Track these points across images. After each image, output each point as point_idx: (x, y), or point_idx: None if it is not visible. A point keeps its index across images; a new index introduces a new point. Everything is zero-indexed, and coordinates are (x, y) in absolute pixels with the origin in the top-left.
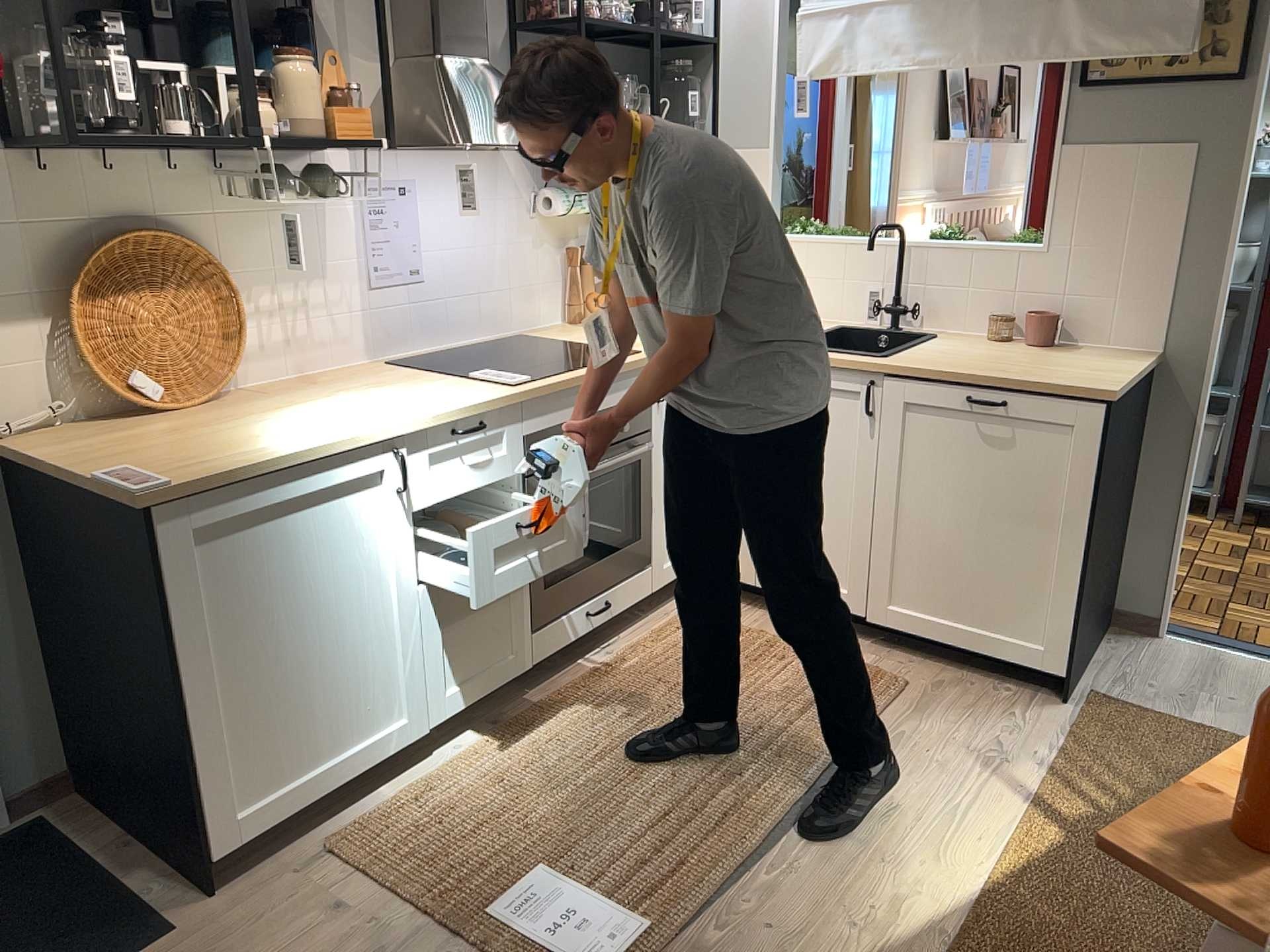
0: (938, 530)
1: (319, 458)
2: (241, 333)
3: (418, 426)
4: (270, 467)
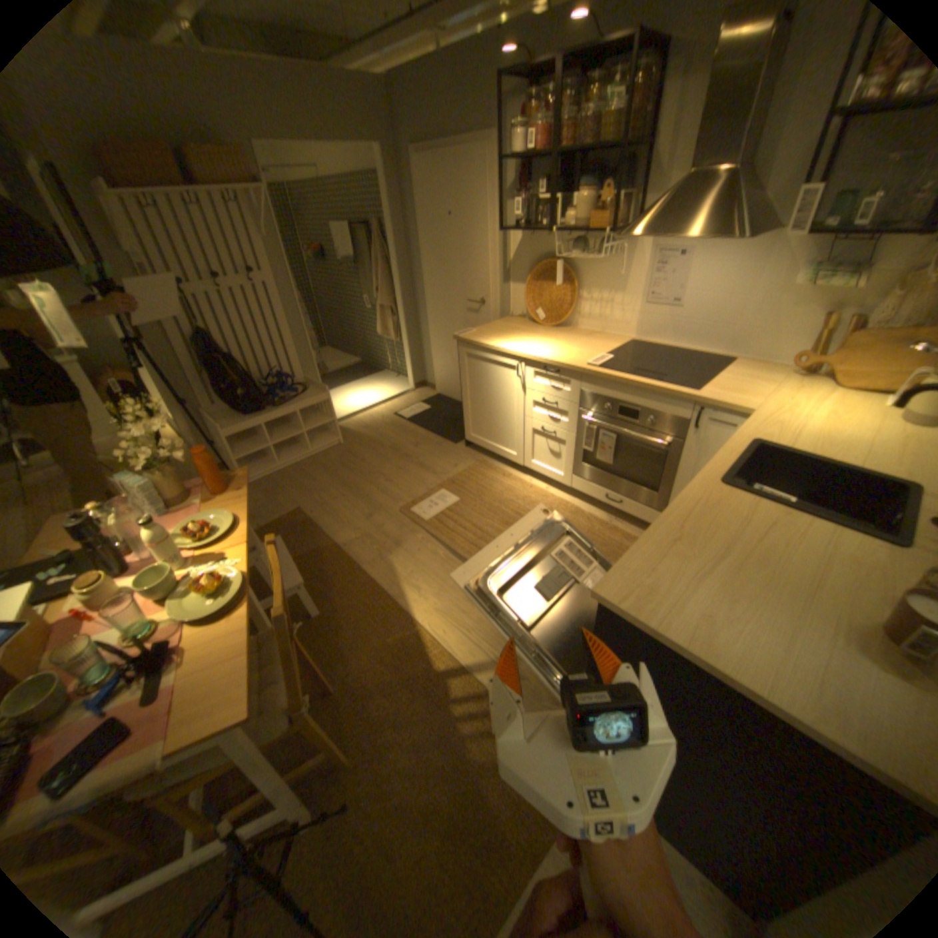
0: None
1: (493, 350)
2: (571, 305)
3: (526, 357)
4: (480, 346)
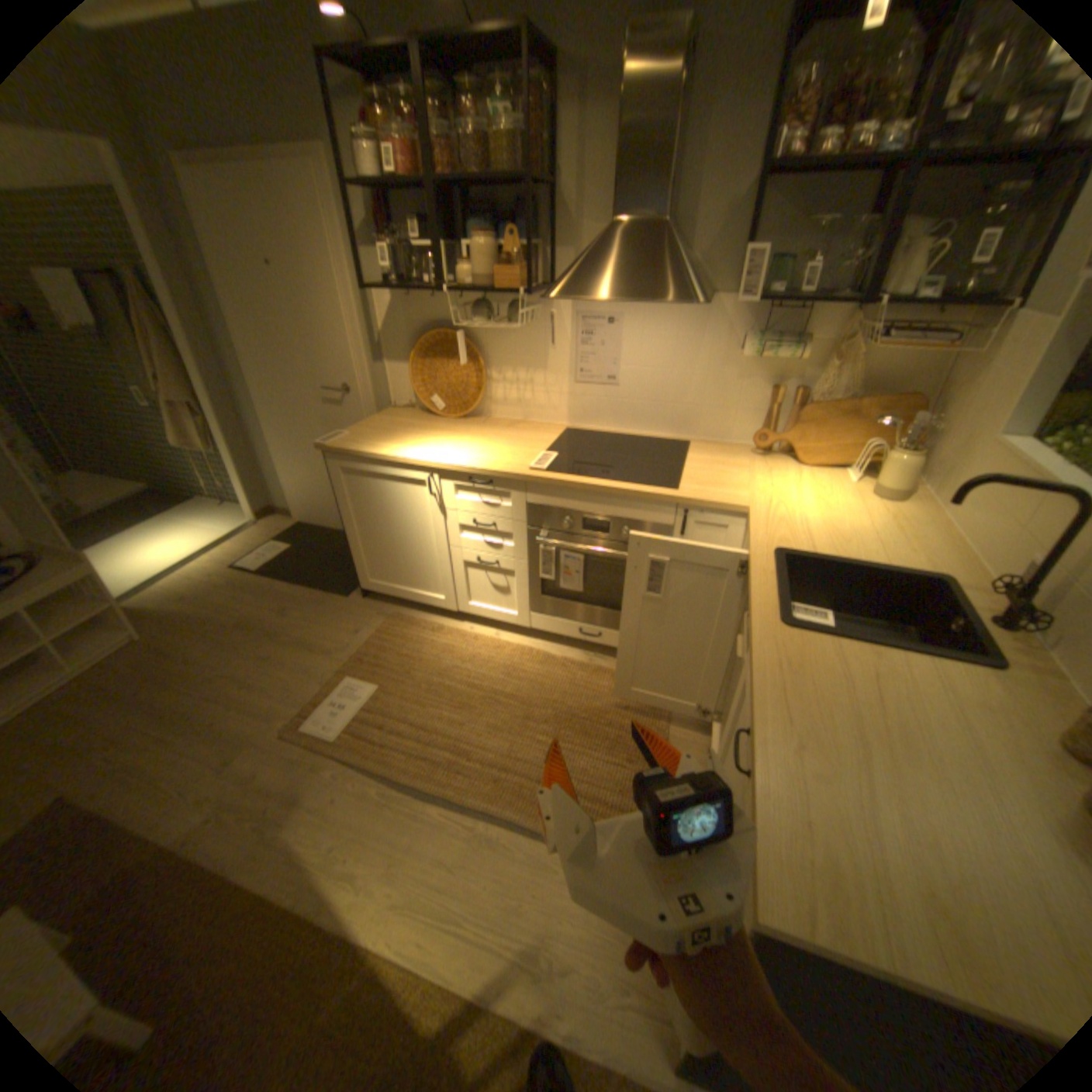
0: None
1: (388, 460)
2: (482, 389)
3: (442, 467)
4: (365, 455)
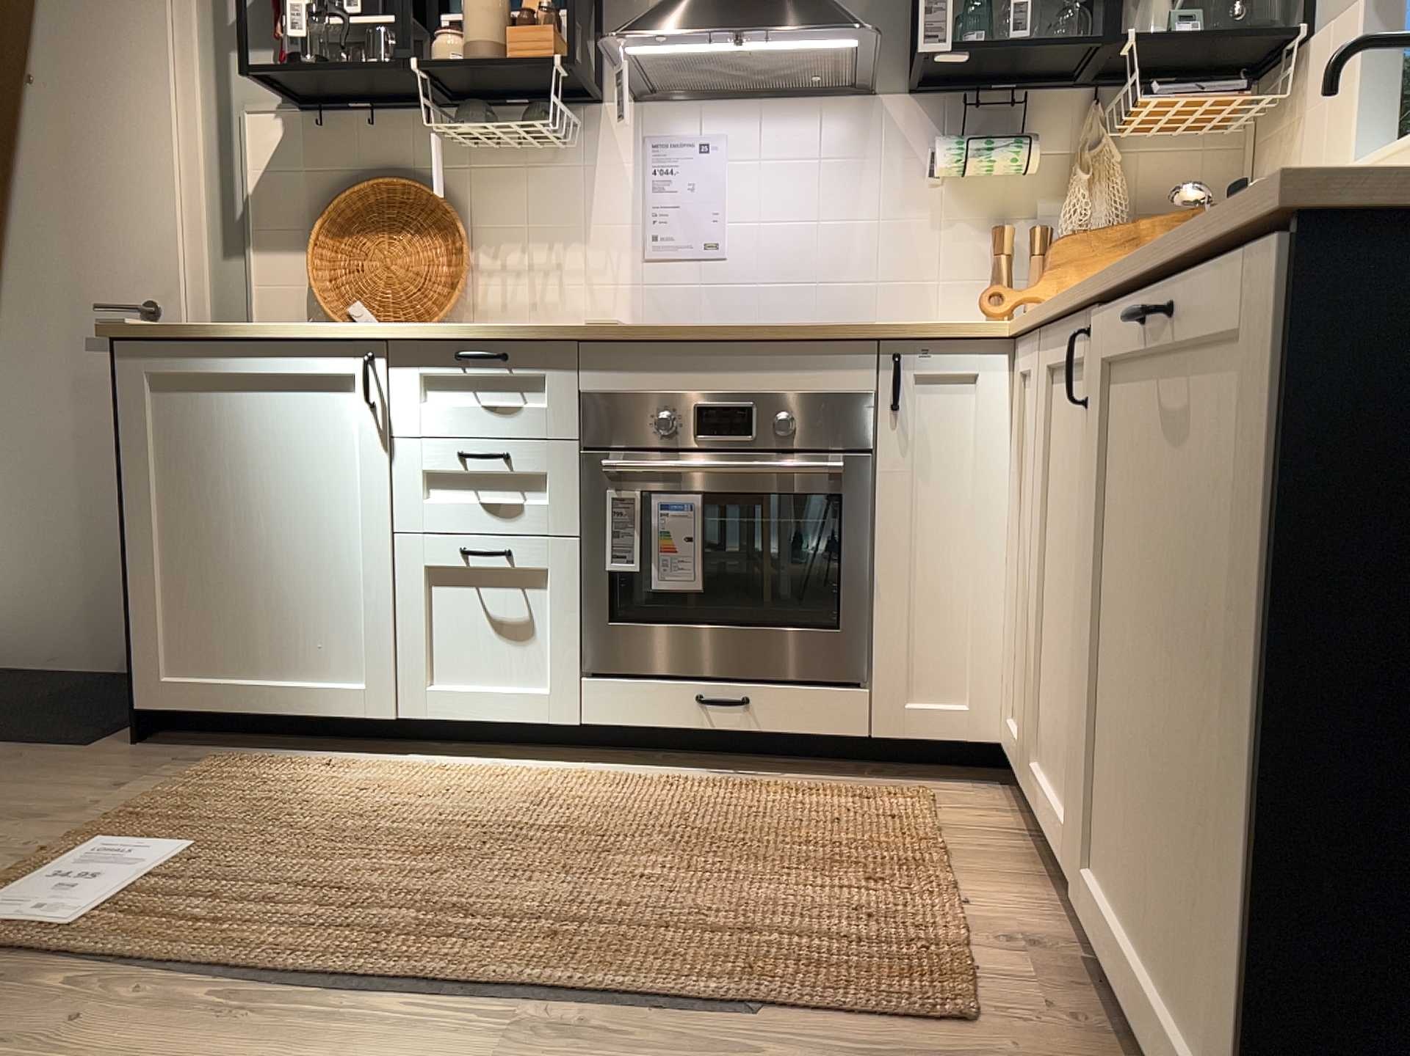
0: (1138, 689)
1: (271, 338)
2: (458, 279)
3: (397, 333)
4: (216, 333)
